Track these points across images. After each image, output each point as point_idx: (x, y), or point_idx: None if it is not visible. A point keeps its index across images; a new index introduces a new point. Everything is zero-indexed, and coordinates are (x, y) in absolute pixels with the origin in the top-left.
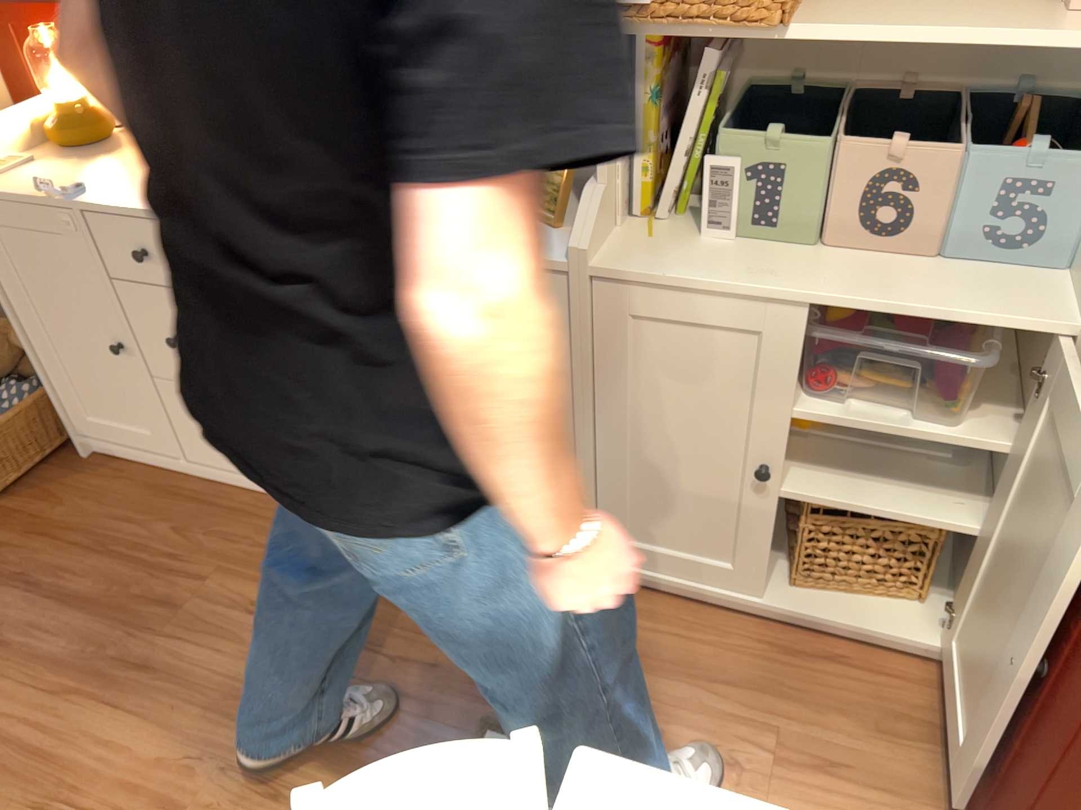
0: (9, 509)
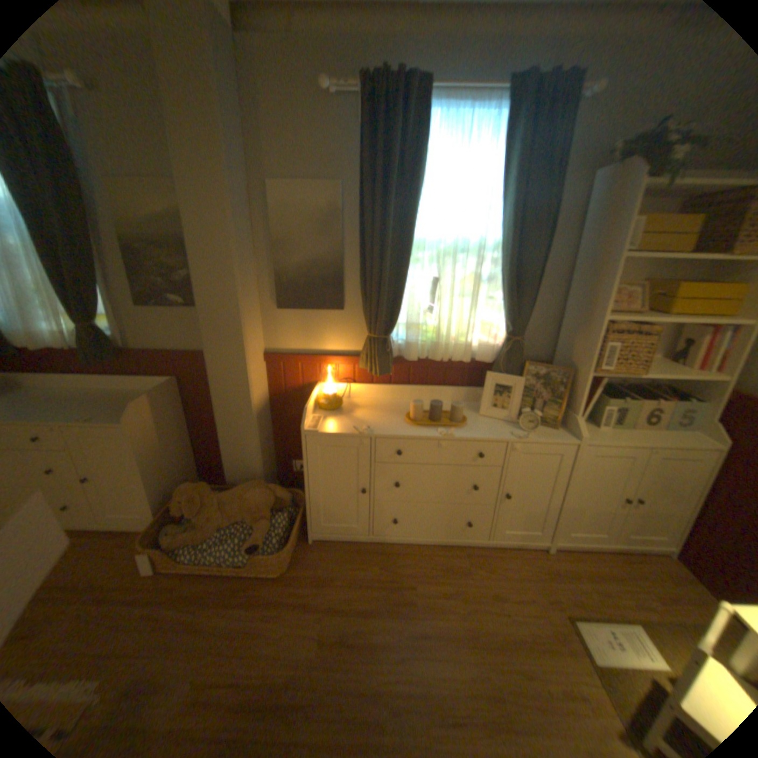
0: (294, 578)
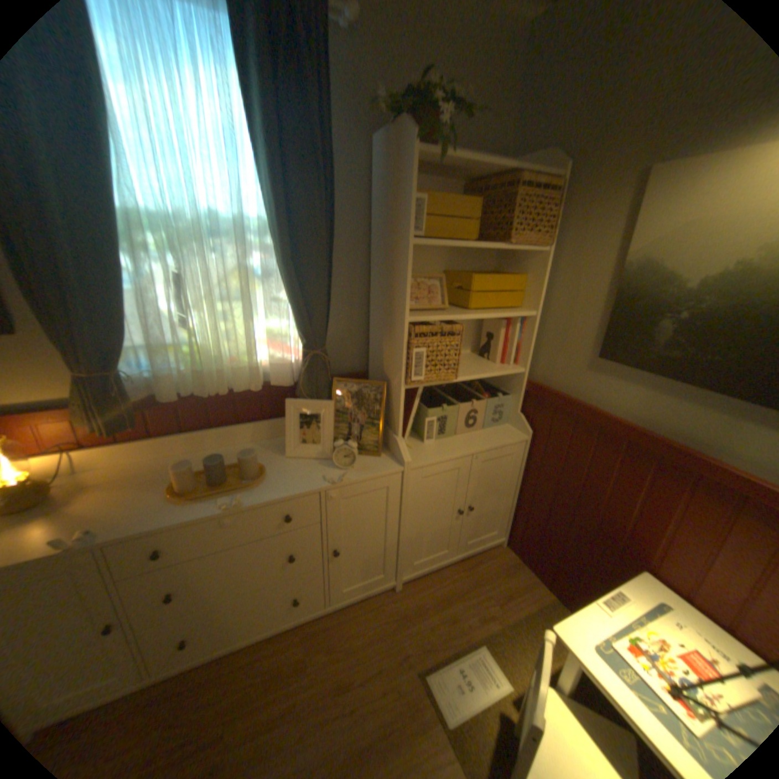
0: None
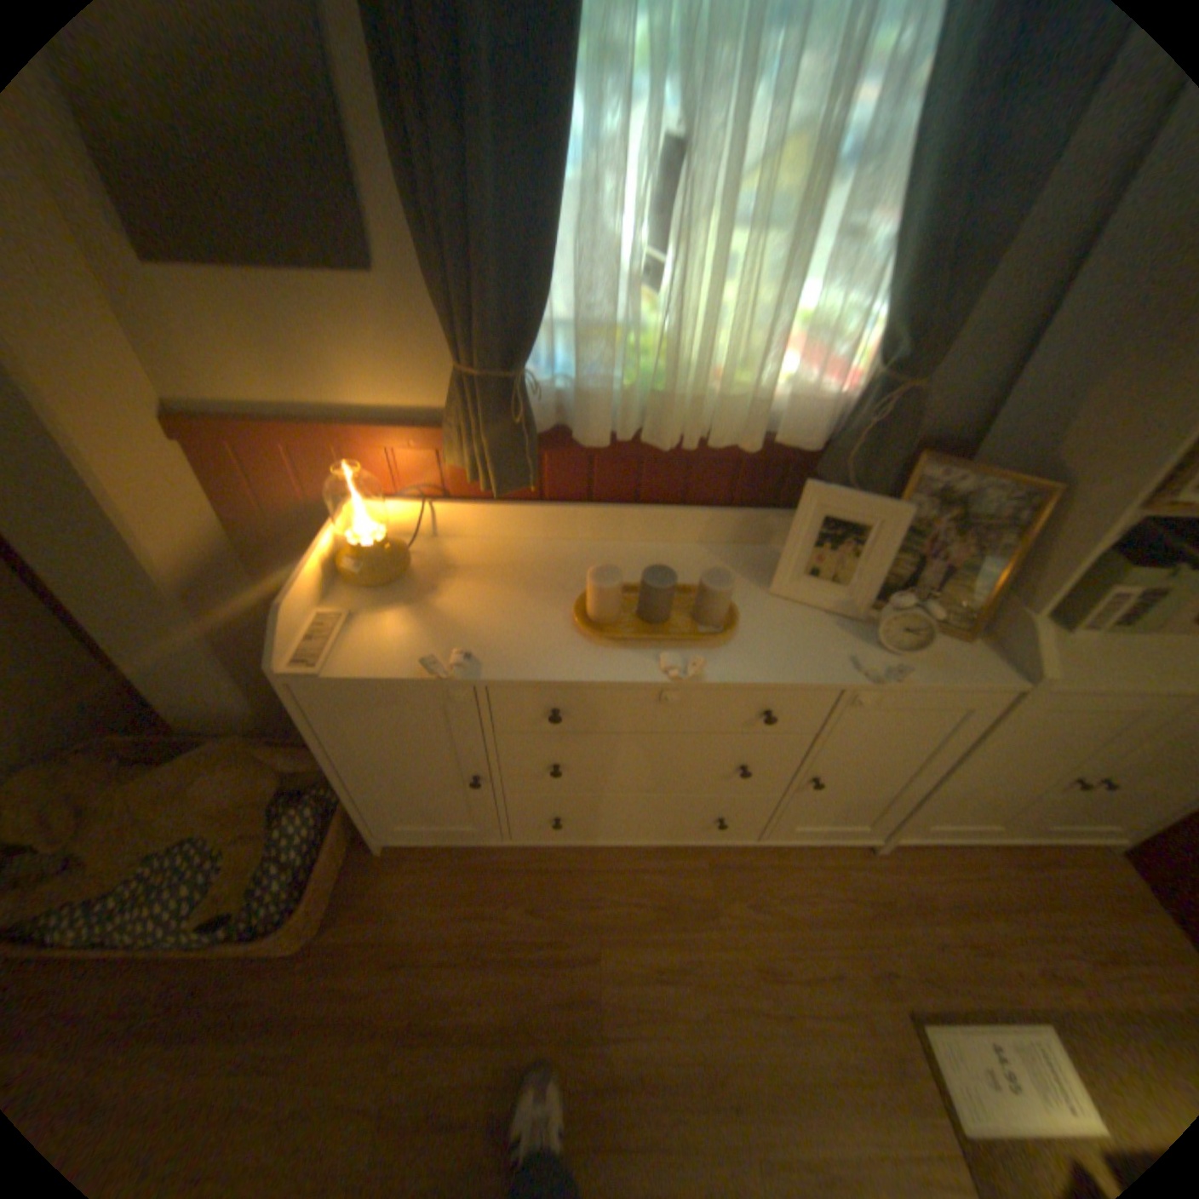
0: (336, 947)
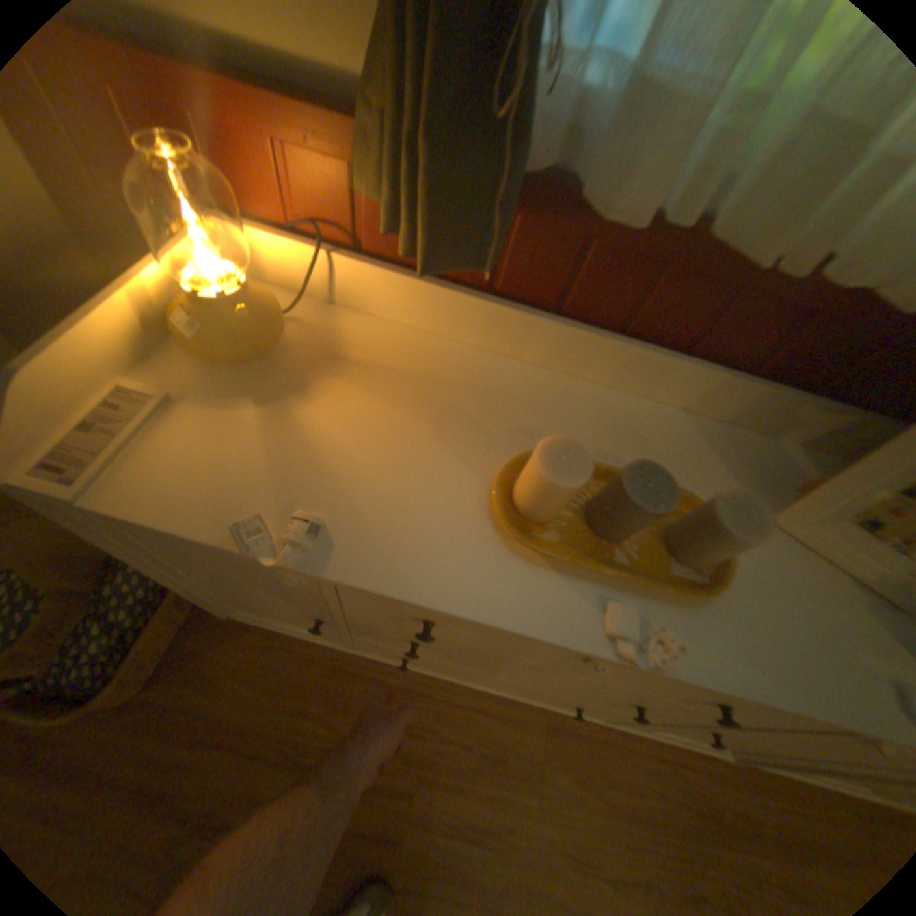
0: (159, 708)
